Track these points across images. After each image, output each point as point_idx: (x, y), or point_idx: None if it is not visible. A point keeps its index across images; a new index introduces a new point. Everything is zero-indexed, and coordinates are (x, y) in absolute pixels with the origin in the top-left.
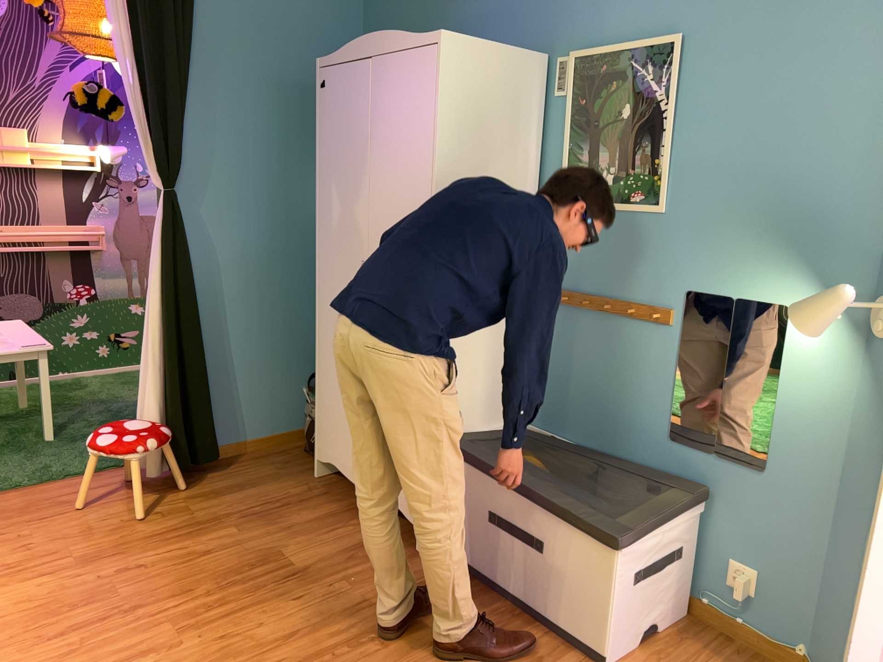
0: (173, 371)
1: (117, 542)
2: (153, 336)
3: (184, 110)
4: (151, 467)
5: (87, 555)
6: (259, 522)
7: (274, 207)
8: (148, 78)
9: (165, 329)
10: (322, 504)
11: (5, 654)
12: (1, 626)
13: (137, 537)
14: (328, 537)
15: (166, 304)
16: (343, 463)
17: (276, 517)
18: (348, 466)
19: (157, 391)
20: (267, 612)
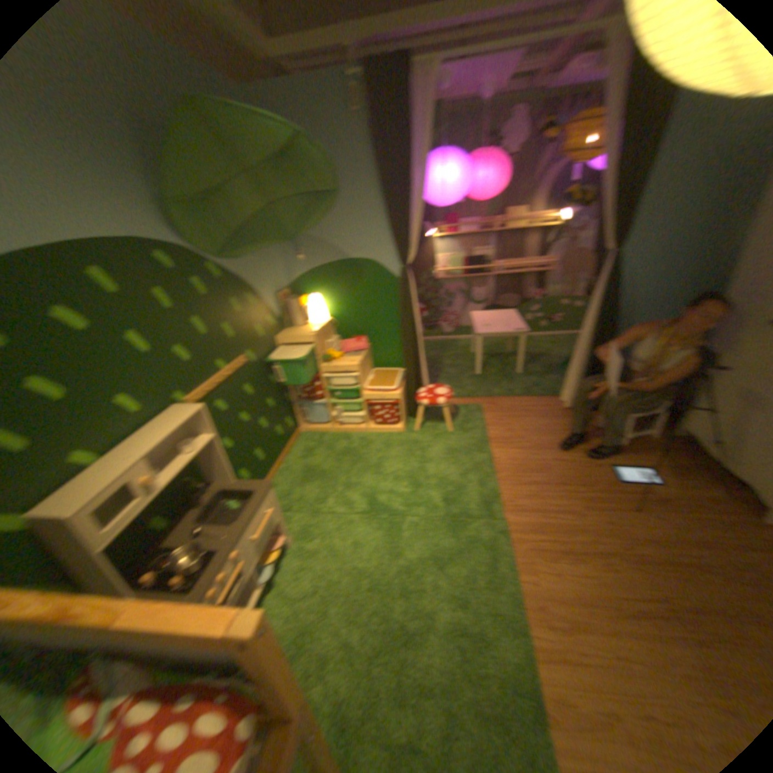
0: (594, 359)
1: (551, 442)
2: (586, 337)
3: (641, 196)
4: (569, 404)
5: (538, 445)
6: (633, 457)
7: (691, 254)
8: (622, 179)
9: (596, 336)
10: (680, 458)
11: (506, 483)
12: (503, 469)
13: (561, 442)
14: (684, 484)
15: (599, 322)
16: (705, 439)
17: (645, 457)
18: (709, 443)
19: (581, 366)
20: (638, 519)
